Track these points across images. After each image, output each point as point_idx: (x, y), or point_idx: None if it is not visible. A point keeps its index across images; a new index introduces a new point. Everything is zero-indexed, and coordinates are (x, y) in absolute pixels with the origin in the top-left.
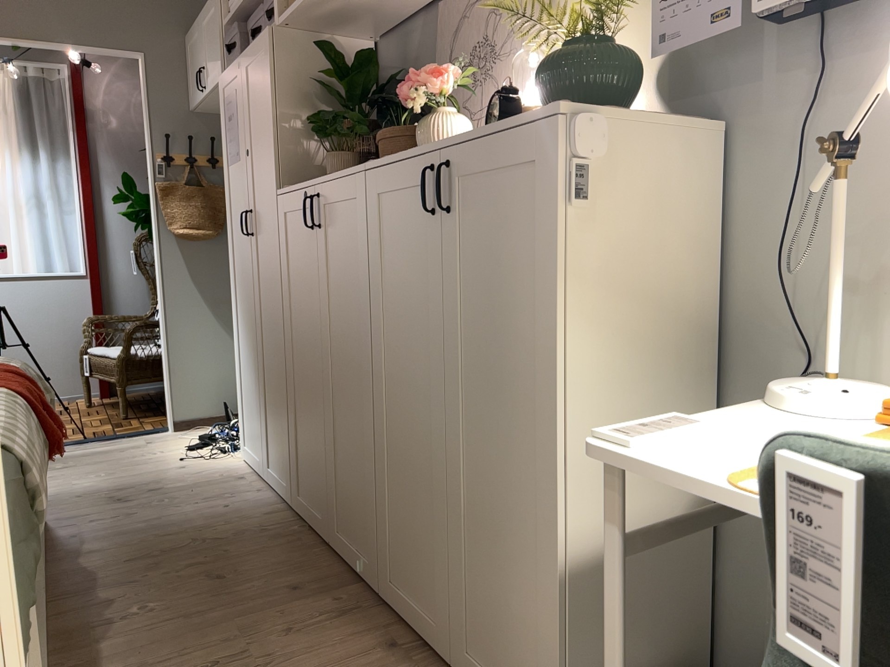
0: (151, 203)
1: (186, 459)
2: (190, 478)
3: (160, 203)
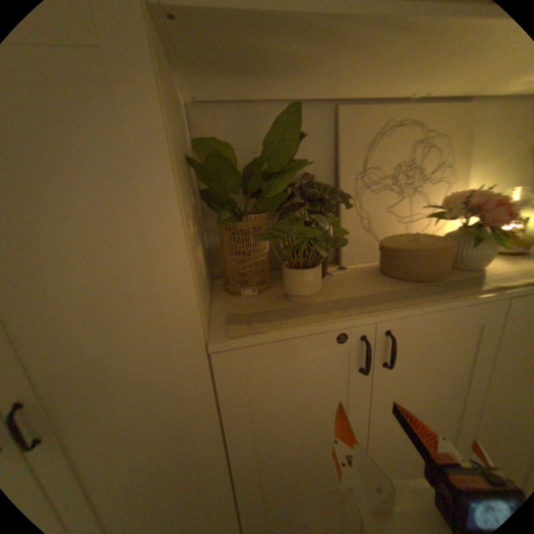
0: None
1: None
2: None
3: None
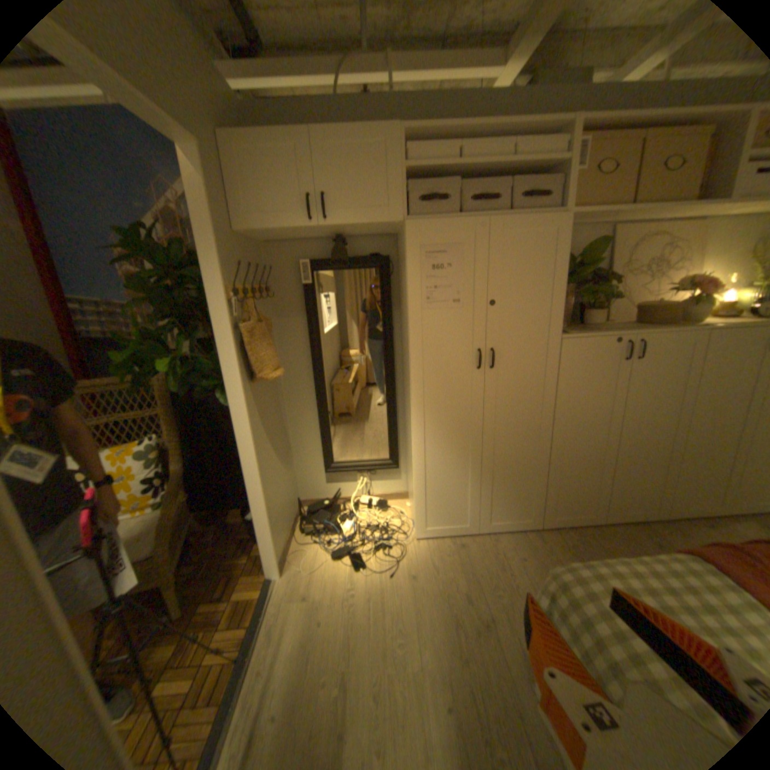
0: (227, 350)
1: (390, 574)
2: (448, 575)
3: (236, 348)
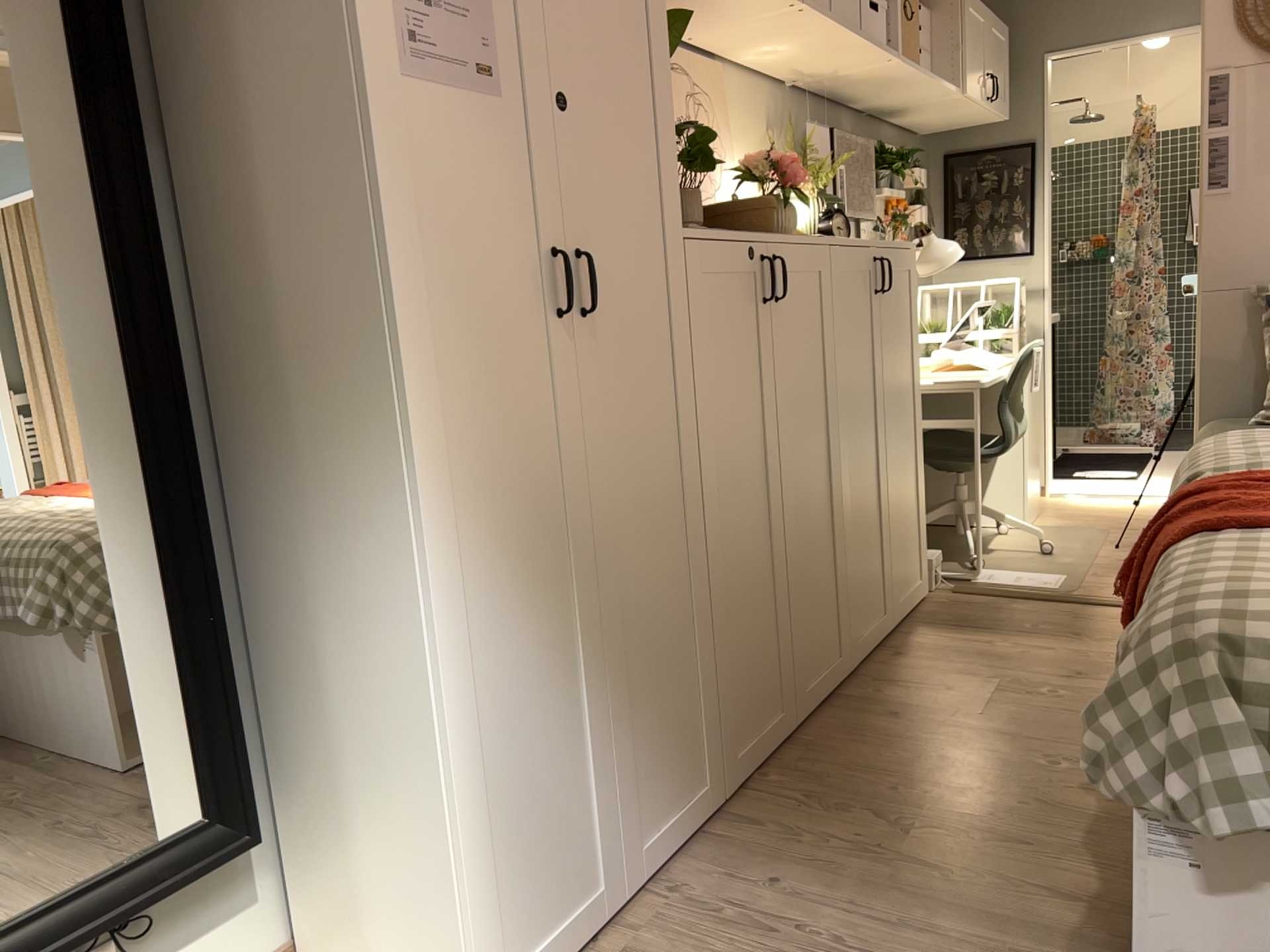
0: None
1: None
2: None
3: None
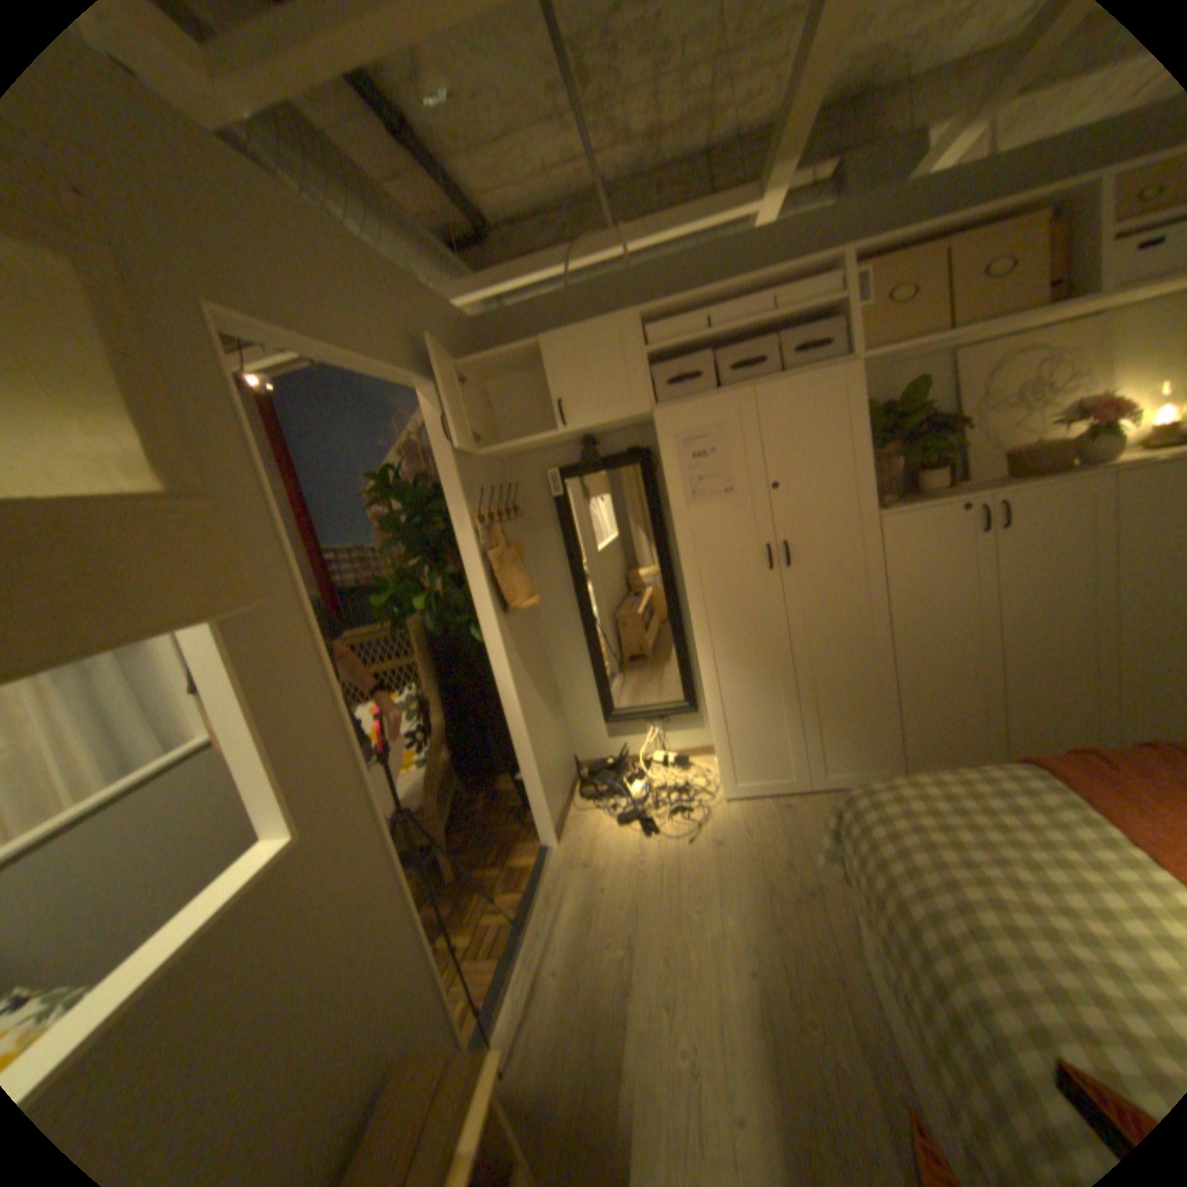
0: (477, 581)
1: (689, 840)
2: (765, 840)
3: (486, 578)
